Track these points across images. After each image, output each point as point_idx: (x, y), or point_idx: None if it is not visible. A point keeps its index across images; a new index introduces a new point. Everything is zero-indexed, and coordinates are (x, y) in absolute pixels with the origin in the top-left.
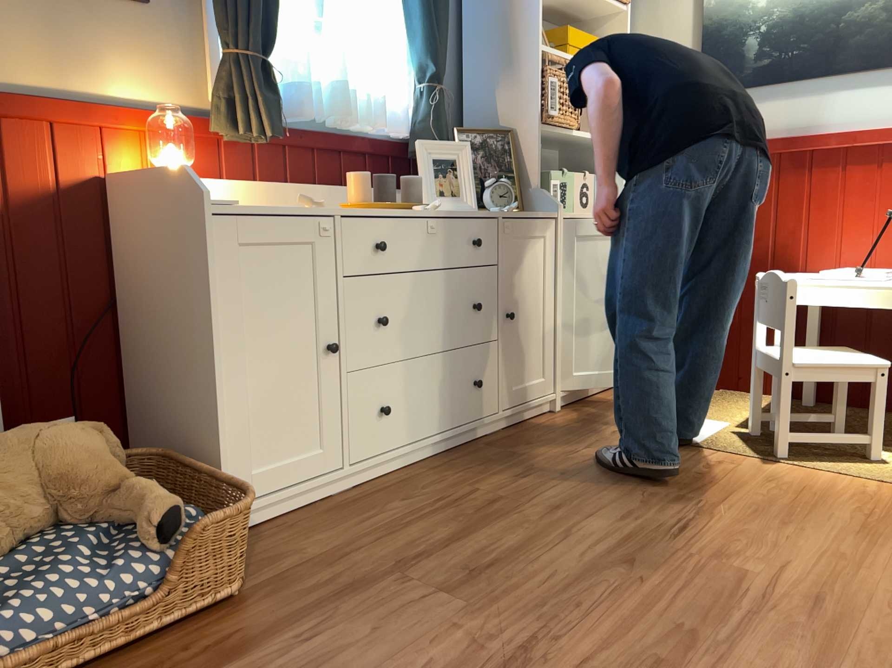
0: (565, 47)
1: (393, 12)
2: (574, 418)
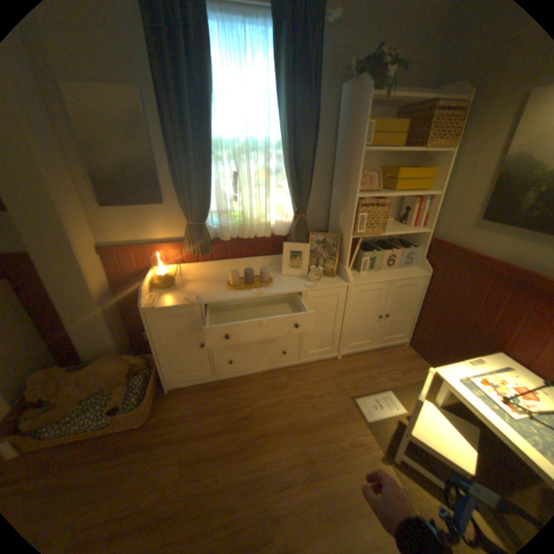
0: (396, 179)
1: (282, 178)
2: (340, 368)
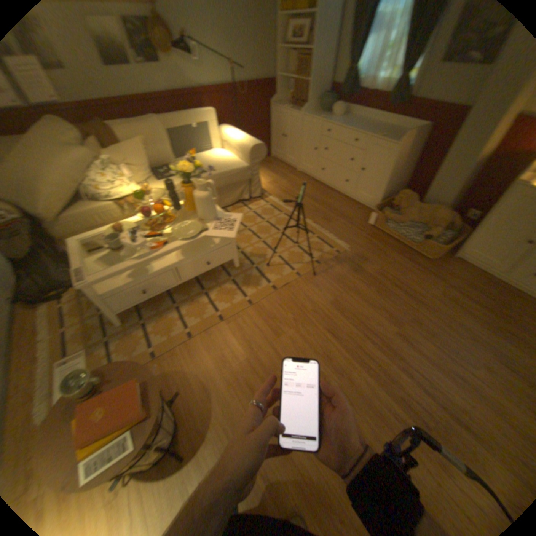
0: None
1: None
2: None
